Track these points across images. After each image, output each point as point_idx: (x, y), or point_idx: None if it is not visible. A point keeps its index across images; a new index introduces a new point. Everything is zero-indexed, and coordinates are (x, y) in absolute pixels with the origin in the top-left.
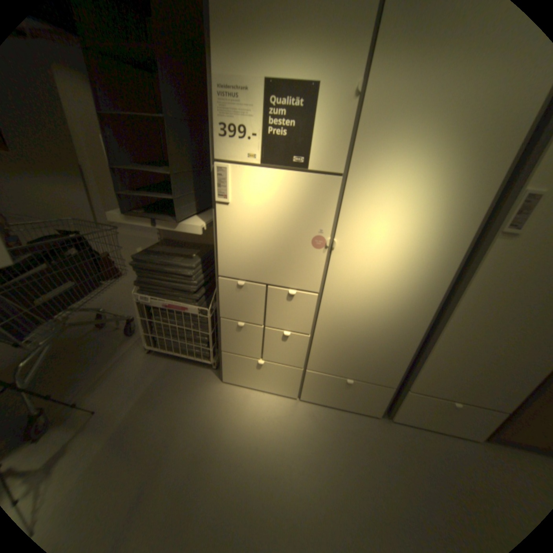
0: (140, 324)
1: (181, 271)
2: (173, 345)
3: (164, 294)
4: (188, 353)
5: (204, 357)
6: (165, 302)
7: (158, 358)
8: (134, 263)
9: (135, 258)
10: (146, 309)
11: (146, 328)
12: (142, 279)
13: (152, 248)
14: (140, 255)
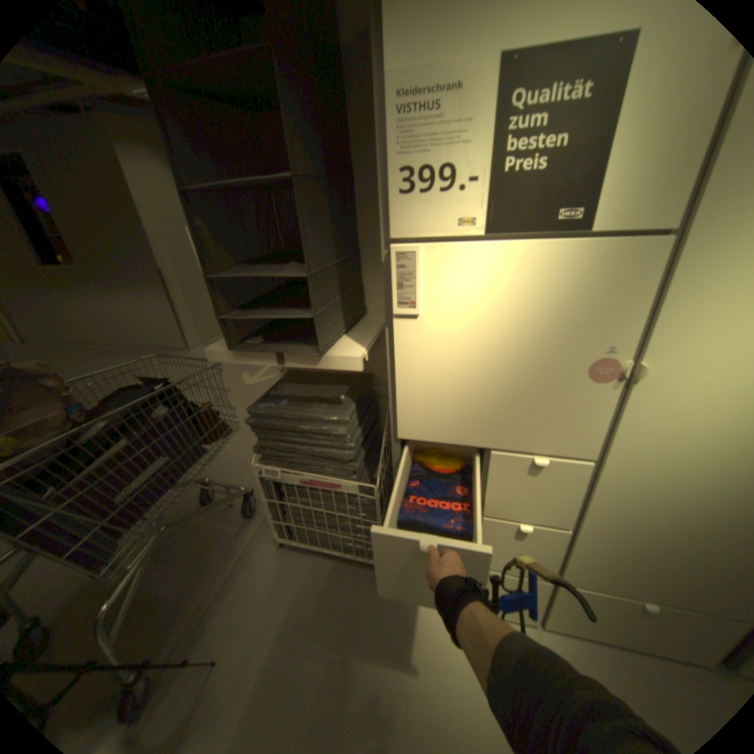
0: (265, 508)
1: (326, 428)
2: (318, 538)
3: (301, 464)
4: (342, 549)
5: (369, 556)
6: (303, 477)
7: (296, 555)
8: (251, 421)
9: (251, 412)
10: (274, 486)
11: (275, 514)
12: (265, 443)
13: (275, 391)
14: (258, 406)
